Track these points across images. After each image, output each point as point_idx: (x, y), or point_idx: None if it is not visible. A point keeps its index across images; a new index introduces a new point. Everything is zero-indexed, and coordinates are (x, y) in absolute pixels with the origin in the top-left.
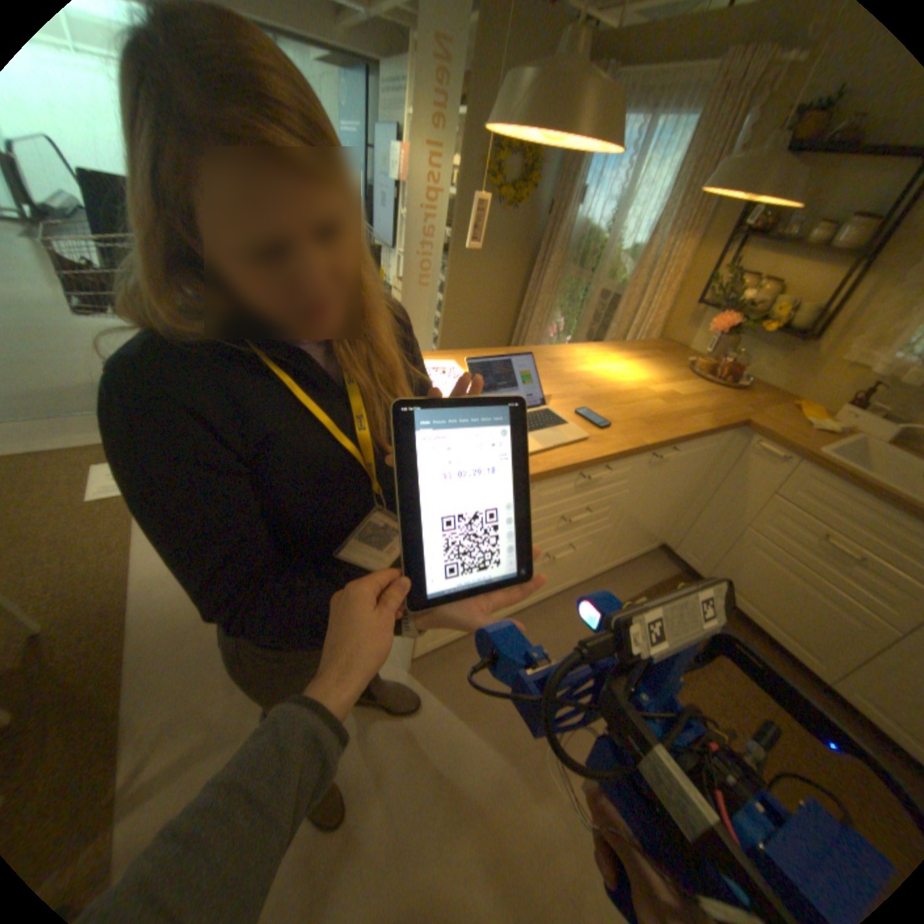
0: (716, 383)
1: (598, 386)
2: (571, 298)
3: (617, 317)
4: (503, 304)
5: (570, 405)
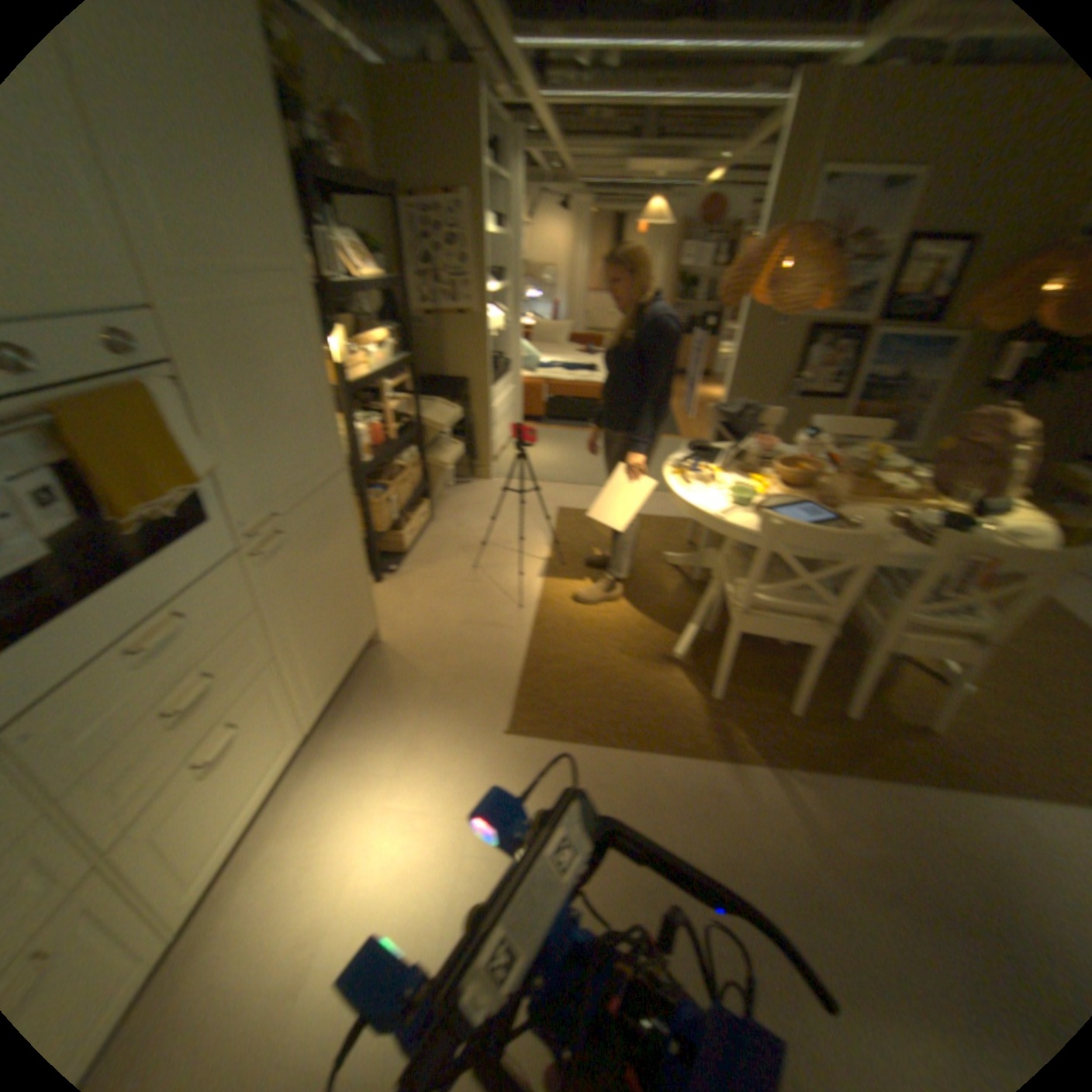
0: None
1: None
2: None
3: None
4: None
5: None
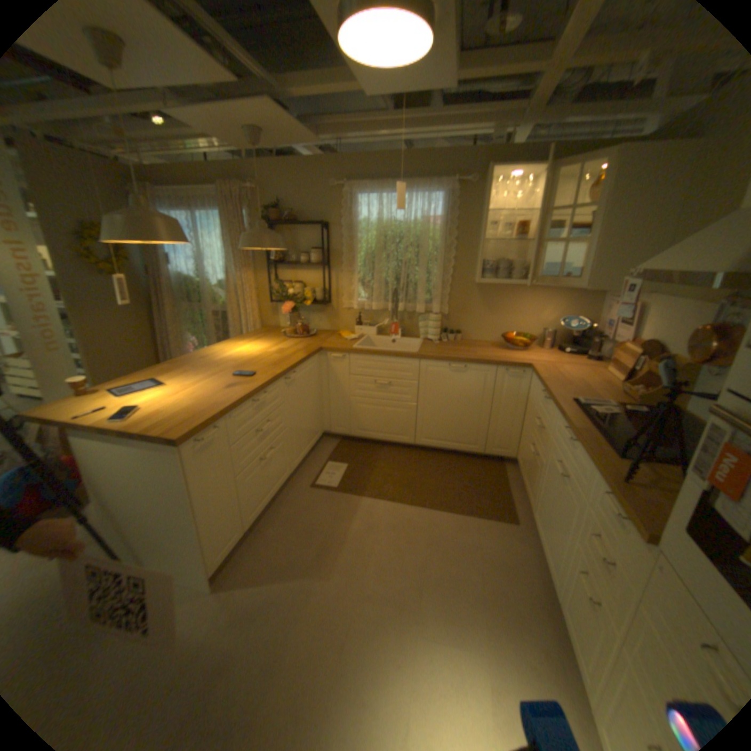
0: (299, 338)
1: (237, 361)
2: (191, 323)
3: (229, 324)
4: (137, 343)
5: (226, 374)
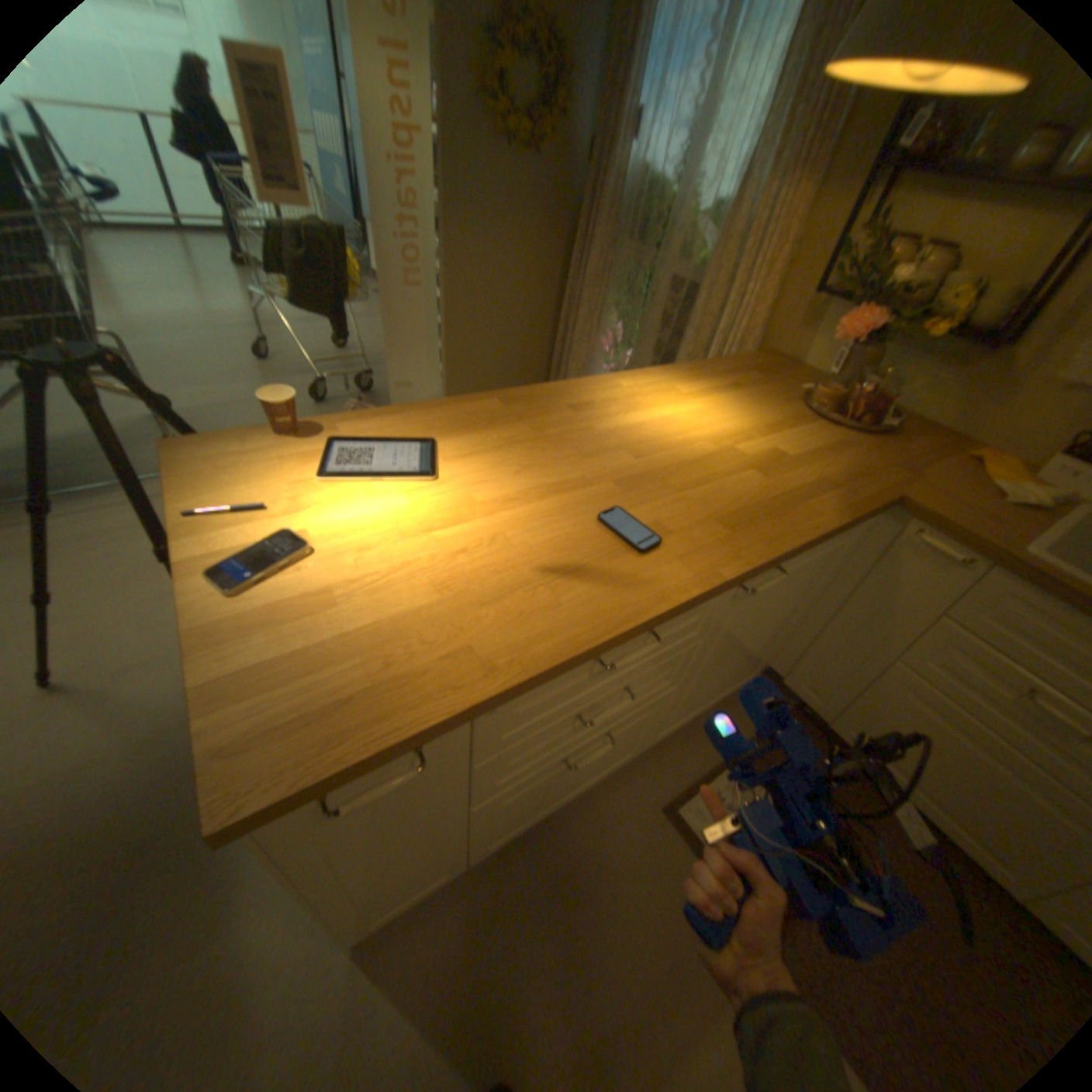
0: (847, 426)
1: (651, 452)
2: (631, 290)
3: (695, 319)
4: (534, 305)
5: (594, 502)
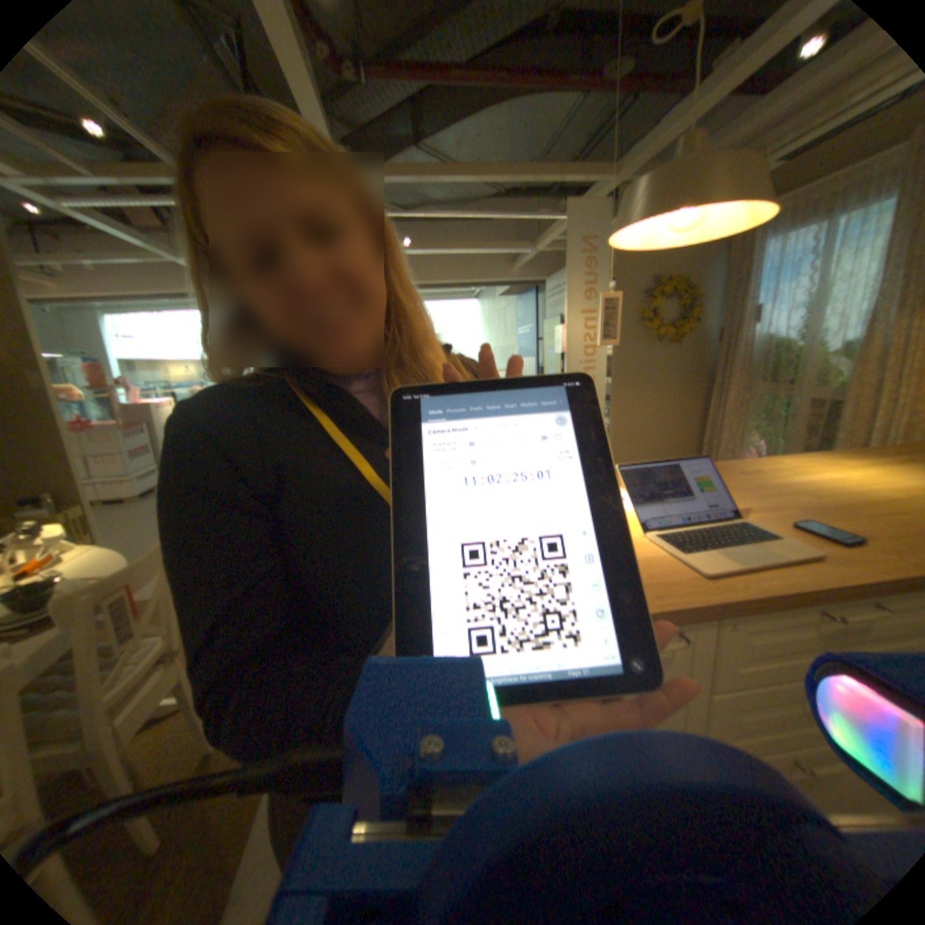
0: None
1: (832, 496)
2: (771, 415)
3: (846, 423)
4: (681, 435)
5: (787, 518)
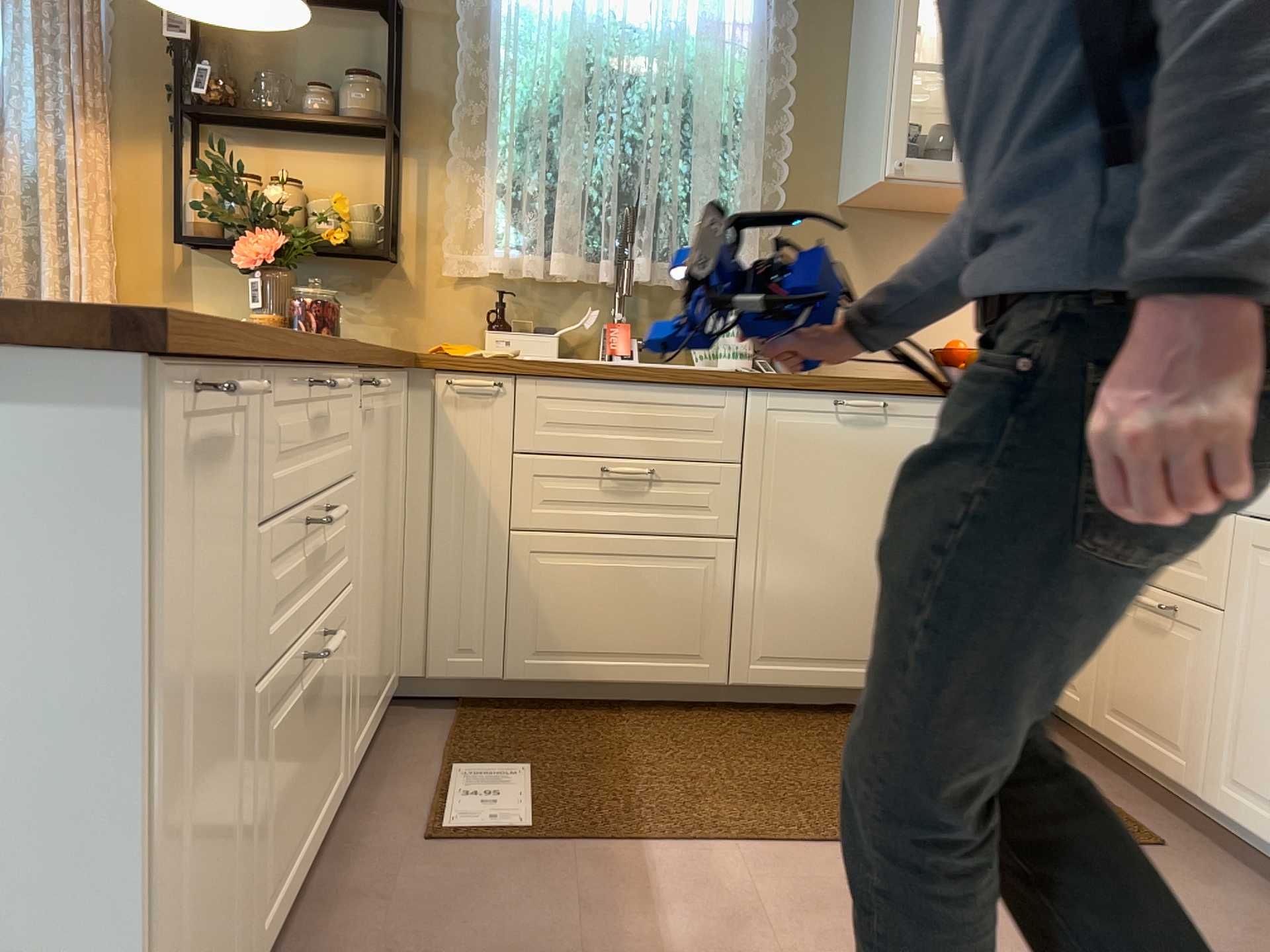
0: None
1: None
2: None
3: None
4: None
5: None
